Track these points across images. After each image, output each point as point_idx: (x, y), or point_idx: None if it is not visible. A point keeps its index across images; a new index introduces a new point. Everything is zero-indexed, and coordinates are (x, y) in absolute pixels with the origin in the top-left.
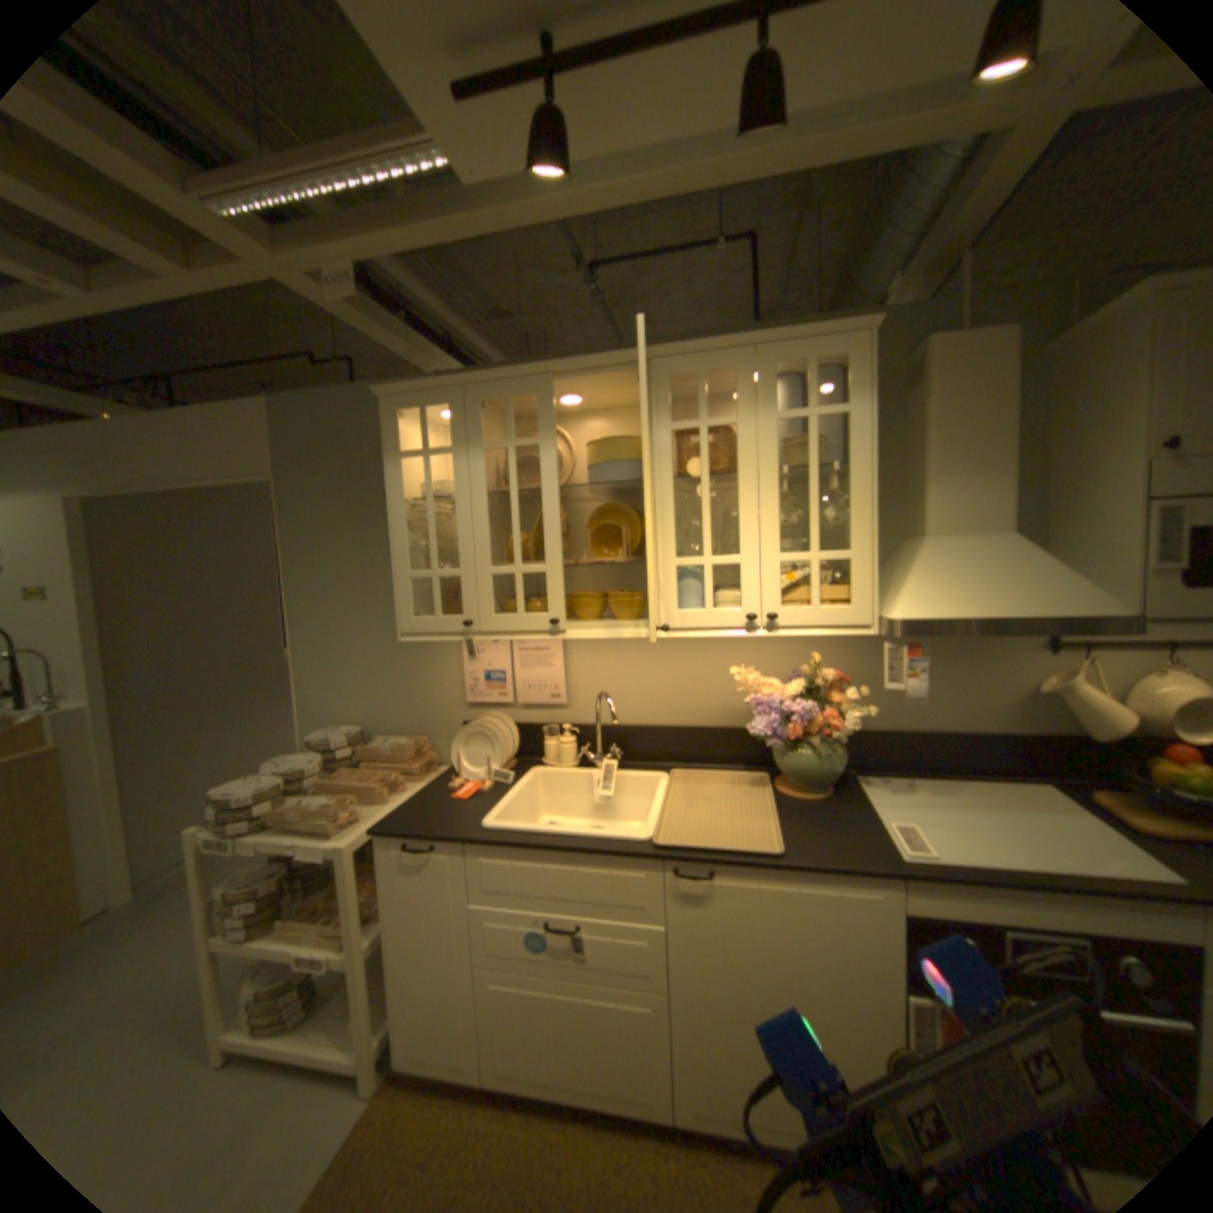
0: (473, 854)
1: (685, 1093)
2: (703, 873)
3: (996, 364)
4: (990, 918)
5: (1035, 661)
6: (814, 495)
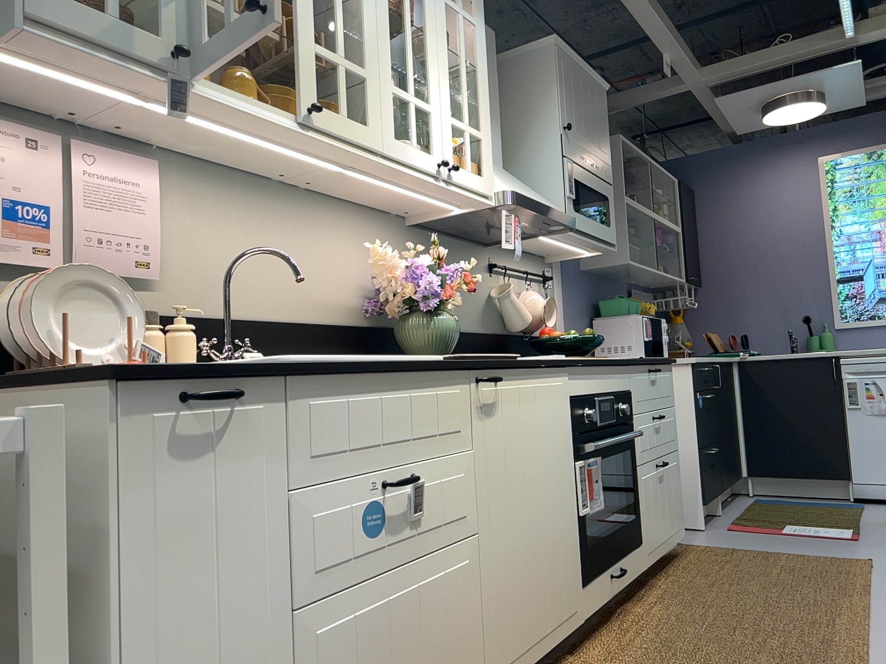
0: (296, 388)
1: (491, 644)
2: (491, 376)
3: (491, 52)
4: (591, 386)
5: (486, 277)
6: (464, 76)
